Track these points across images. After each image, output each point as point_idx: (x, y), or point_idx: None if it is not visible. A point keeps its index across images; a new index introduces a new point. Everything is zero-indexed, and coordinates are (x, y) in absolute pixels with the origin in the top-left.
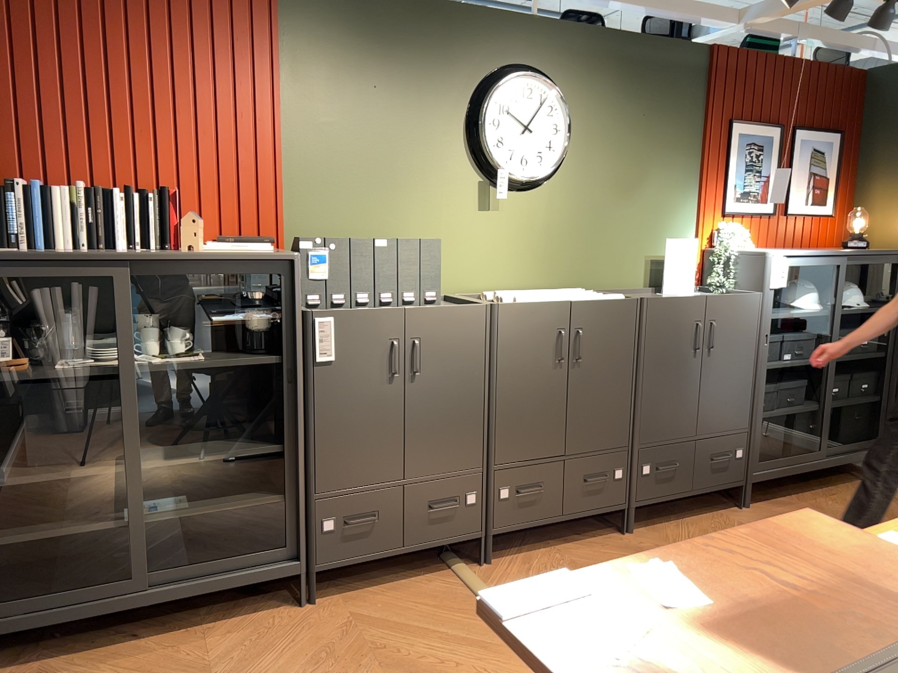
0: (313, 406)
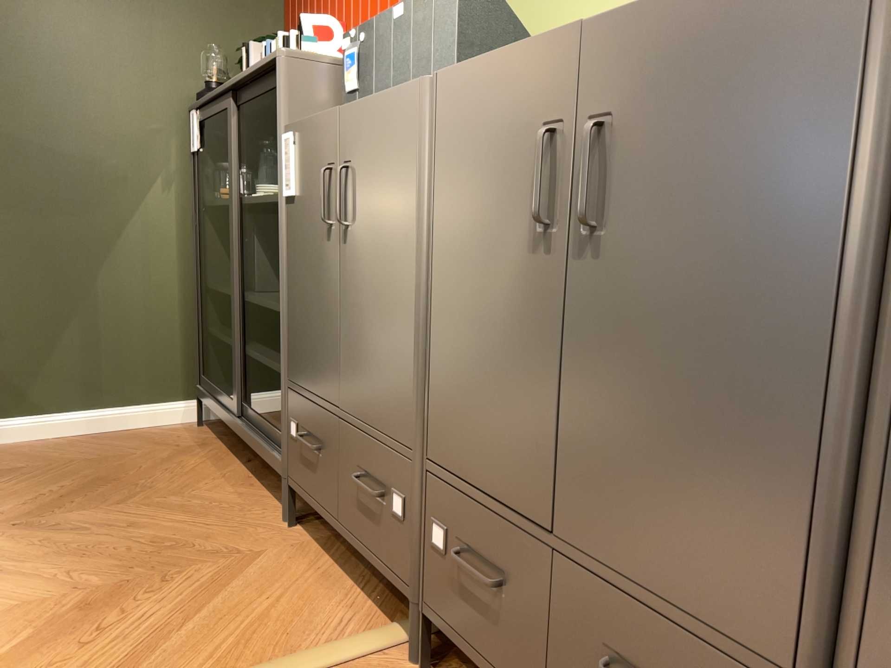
0: (286, 259)
